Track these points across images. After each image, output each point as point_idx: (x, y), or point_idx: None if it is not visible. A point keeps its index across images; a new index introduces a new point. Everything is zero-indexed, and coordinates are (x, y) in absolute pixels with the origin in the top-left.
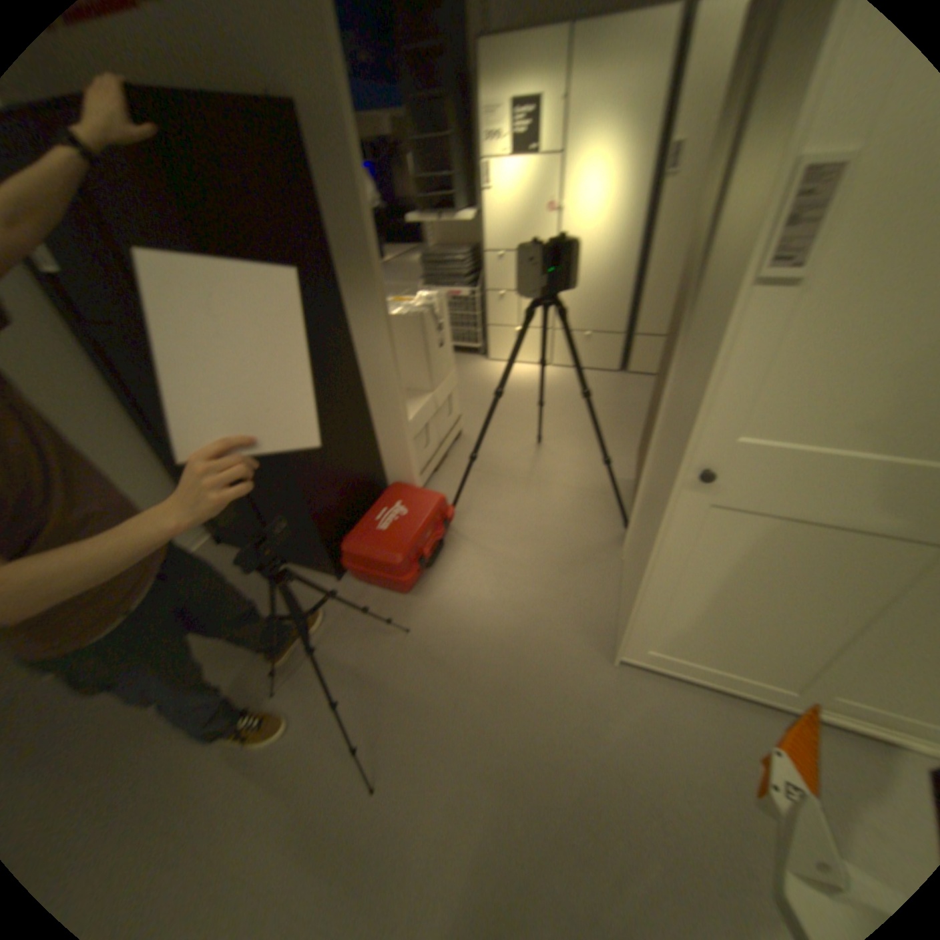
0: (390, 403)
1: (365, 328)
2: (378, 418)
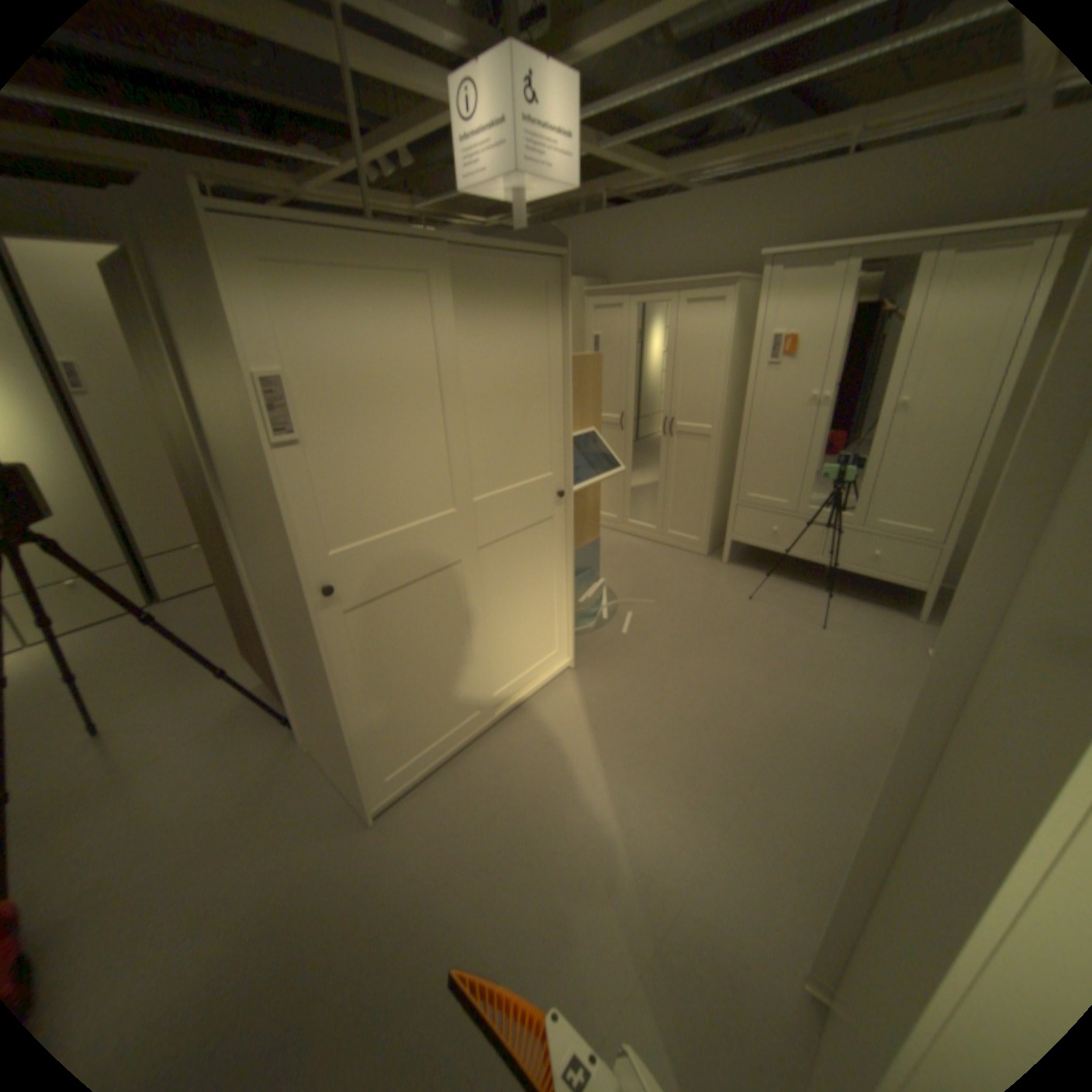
0: None
1: None
2: None
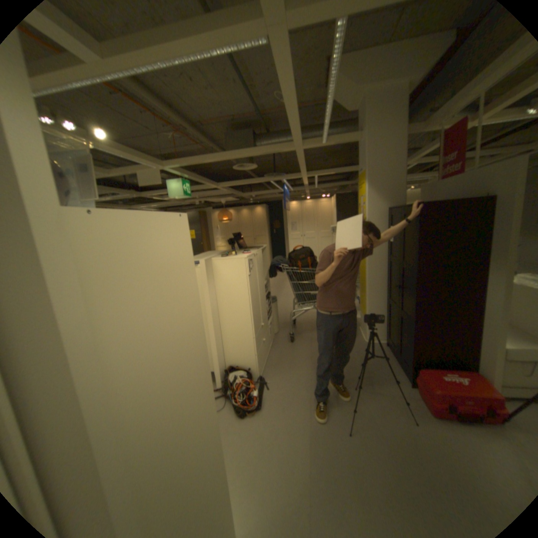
0: (493, 328)
1: (493, 286)
2: (484, 334)
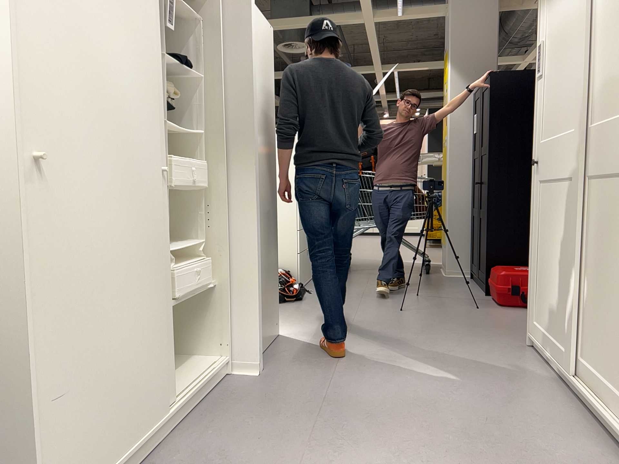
0: None
1: None
2: None
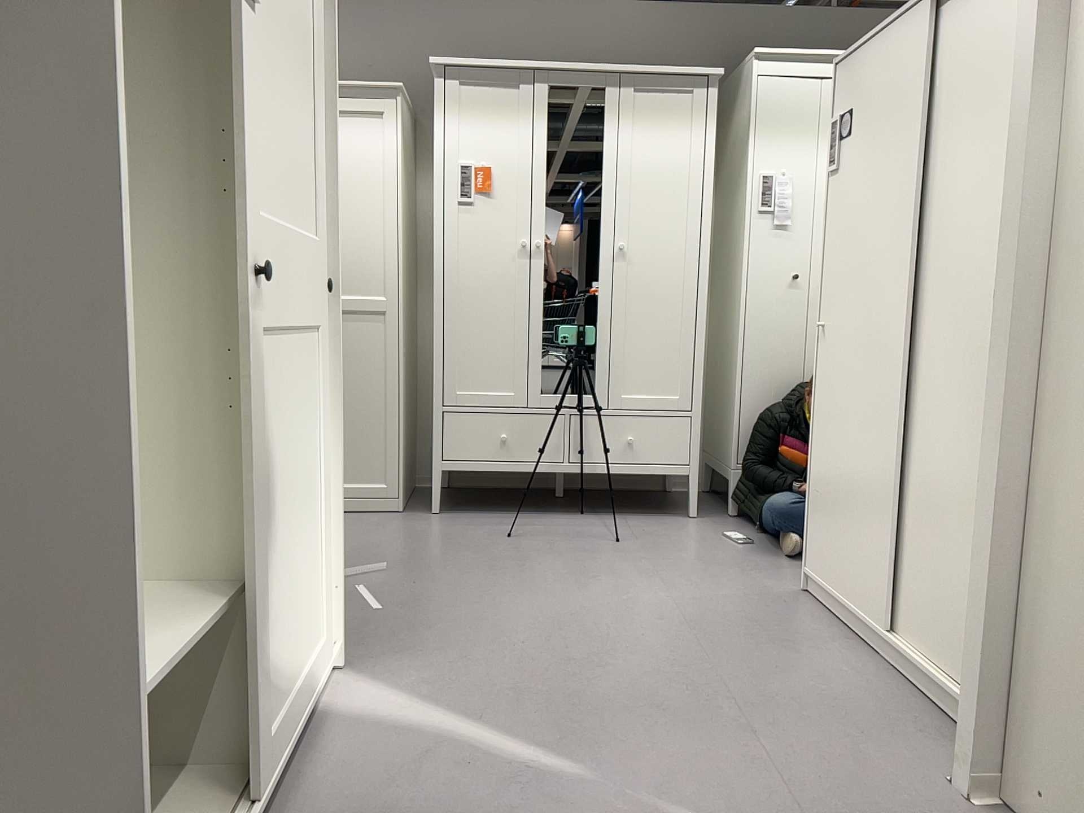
0: None
1: None
2: None
